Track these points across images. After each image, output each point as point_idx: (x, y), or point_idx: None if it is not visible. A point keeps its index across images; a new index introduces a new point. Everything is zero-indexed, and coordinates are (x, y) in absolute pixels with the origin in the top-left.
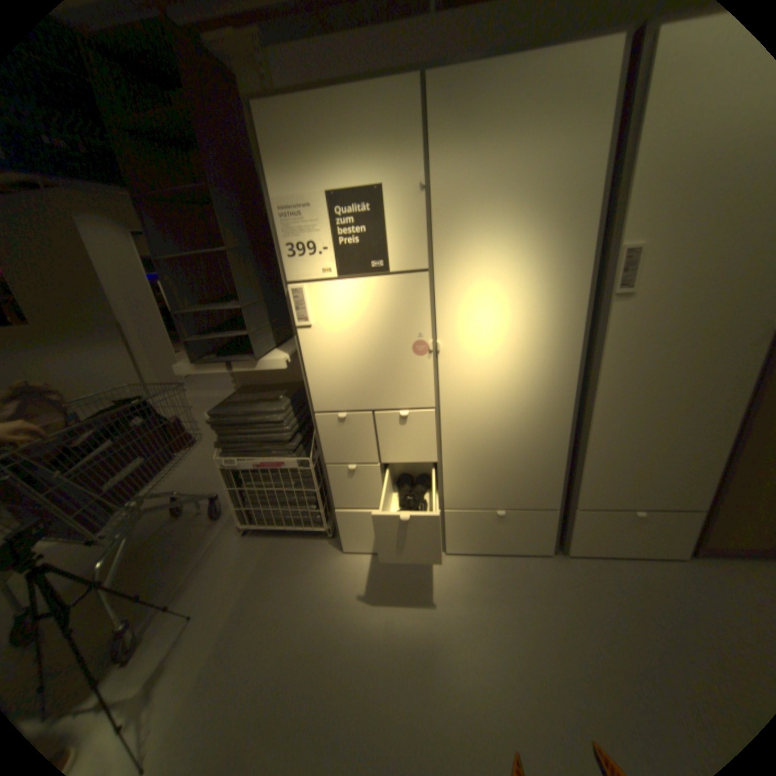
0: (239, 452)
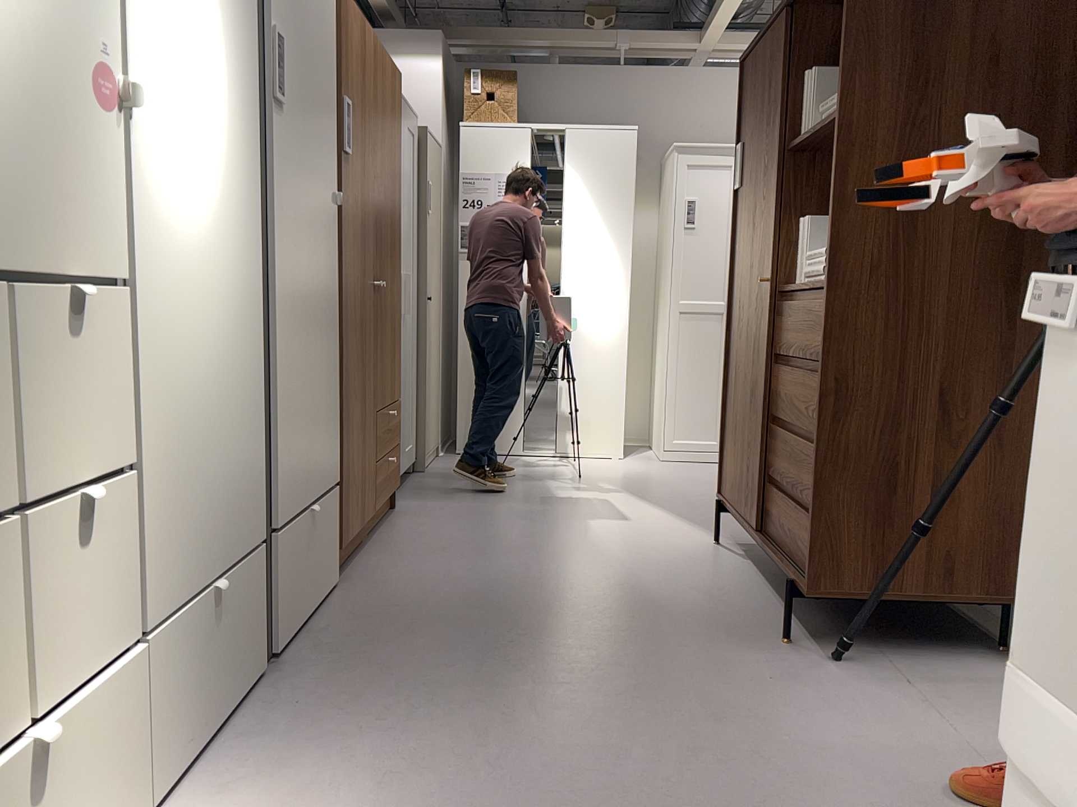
0: None
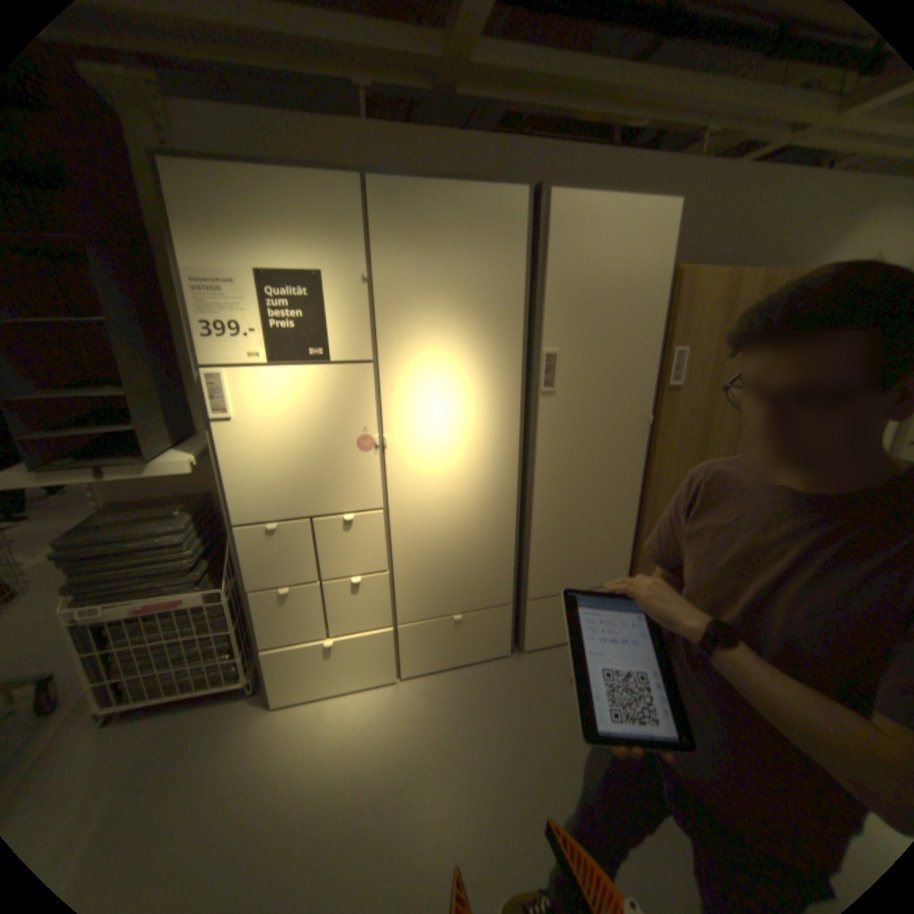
0: (105, 596)
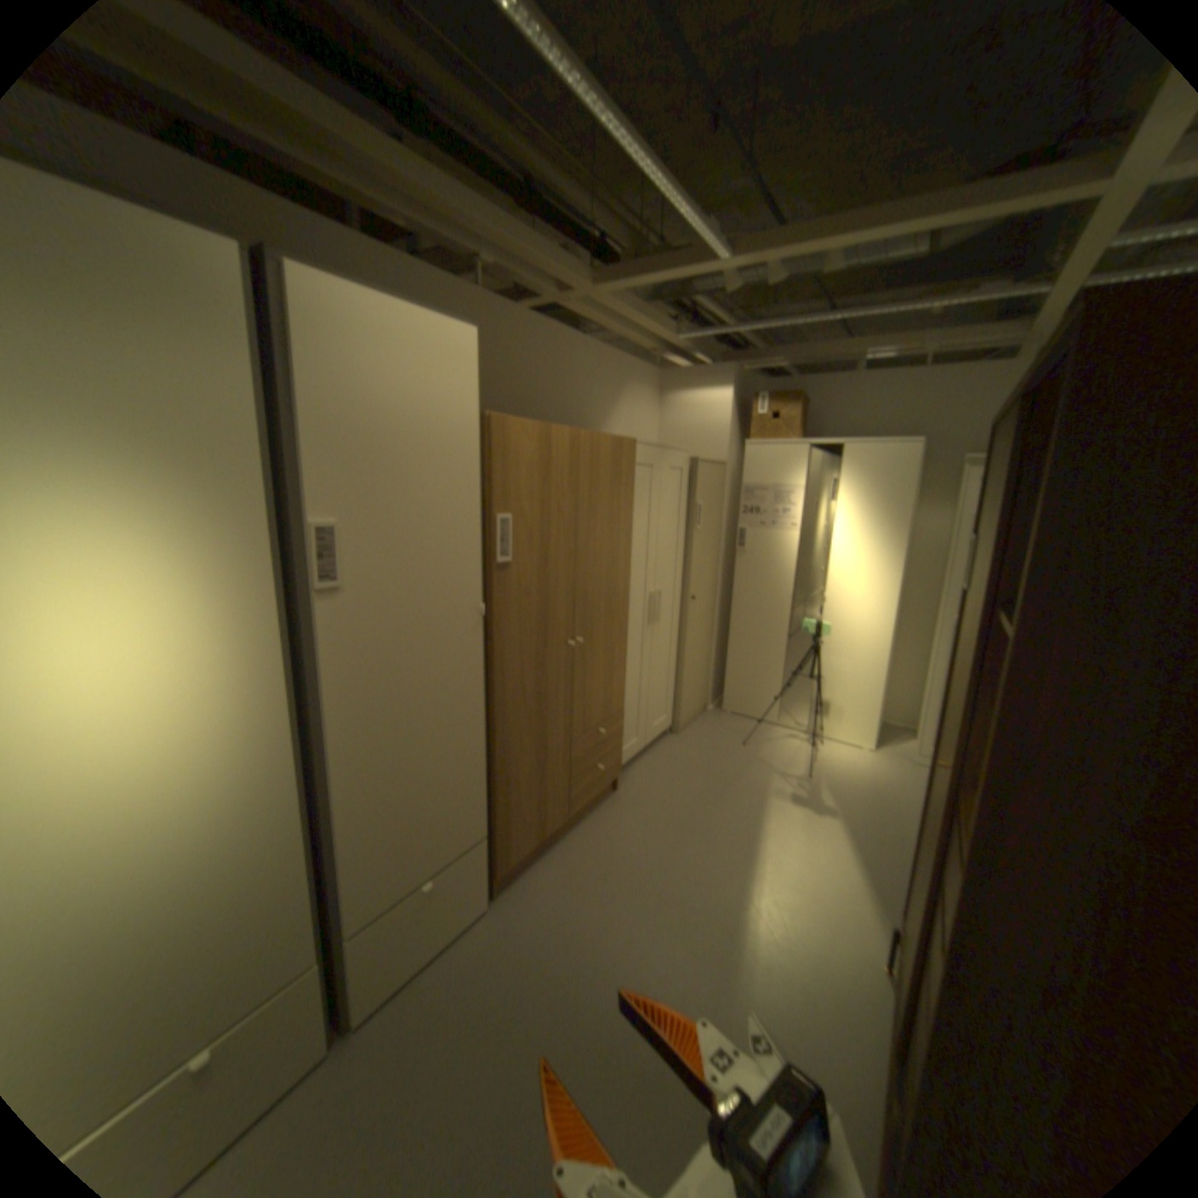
0: None
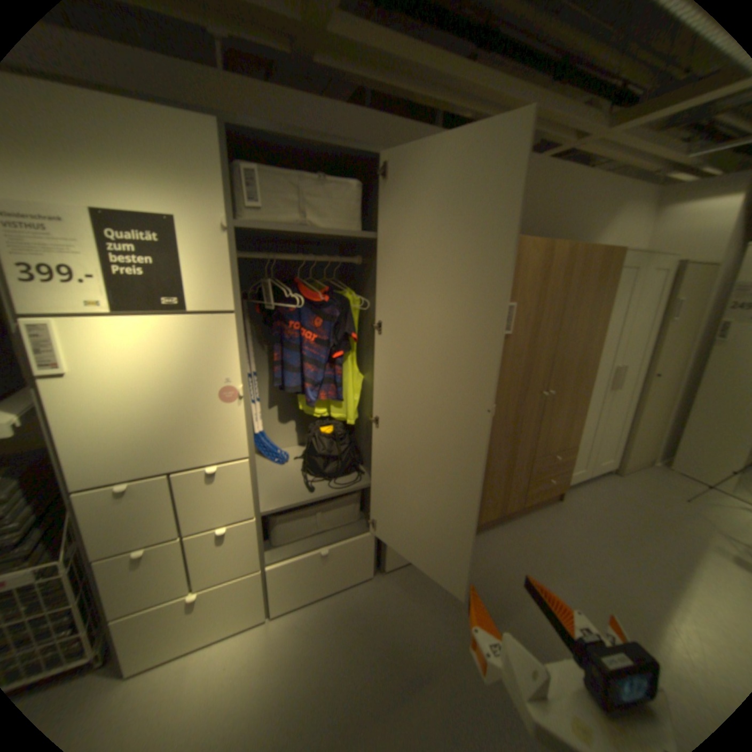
0: None
